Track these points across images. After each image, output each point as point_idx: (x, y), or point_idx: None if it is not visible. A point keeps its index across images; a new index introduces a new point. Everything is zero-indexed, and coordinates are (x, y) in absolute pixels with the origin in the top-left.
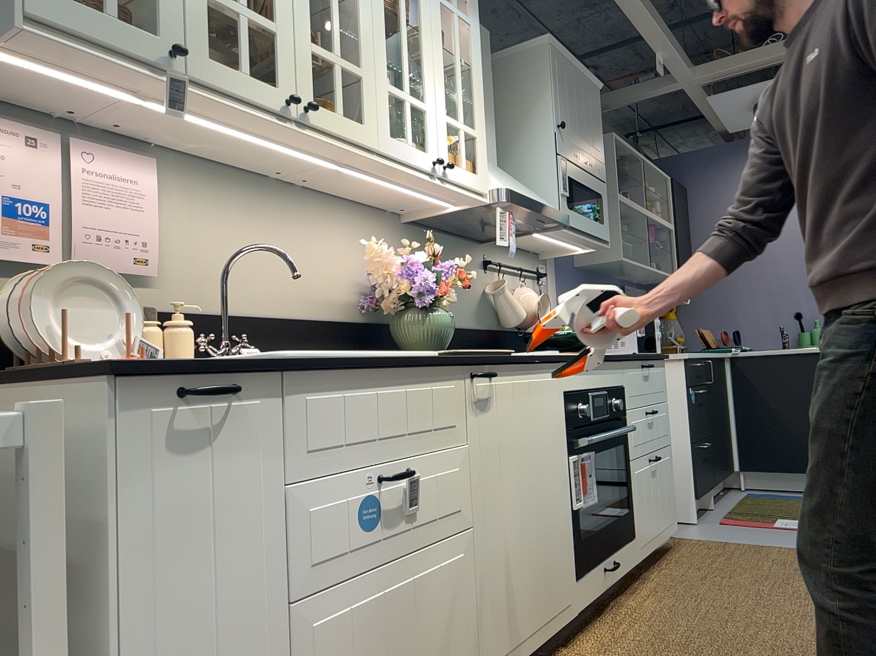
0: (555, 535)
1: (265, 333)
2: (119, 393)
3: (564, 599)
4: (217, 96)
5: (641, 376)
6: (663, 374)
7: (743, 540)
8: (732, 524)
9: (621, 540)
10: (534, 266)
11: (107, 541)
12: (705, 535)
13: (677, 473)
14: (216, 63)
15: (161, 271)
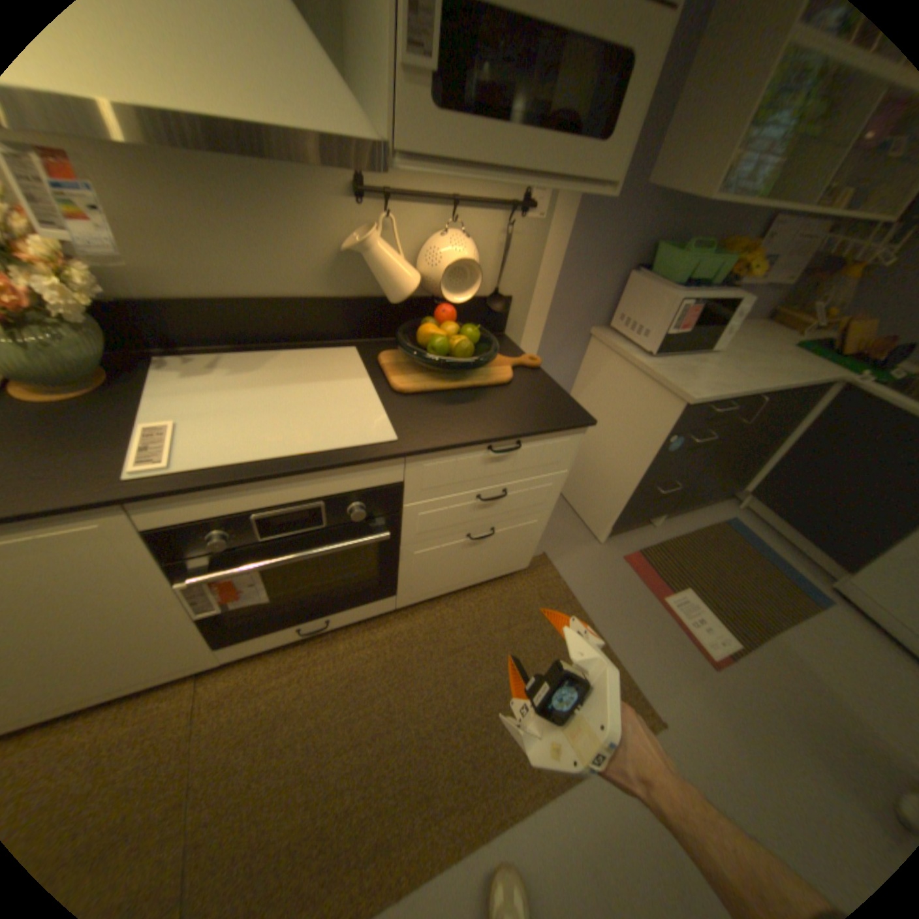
0: (136, 642)
1: None
2: None
3: (175, 667)
4: None
5: (475, 460)
6: (563, 444)
7: (594, 605)
8: (631, 567)
9: (348, 605)
10: (513, 186)
11: None
12: (577, 571)
13: (609, 498)
14: None
15: None
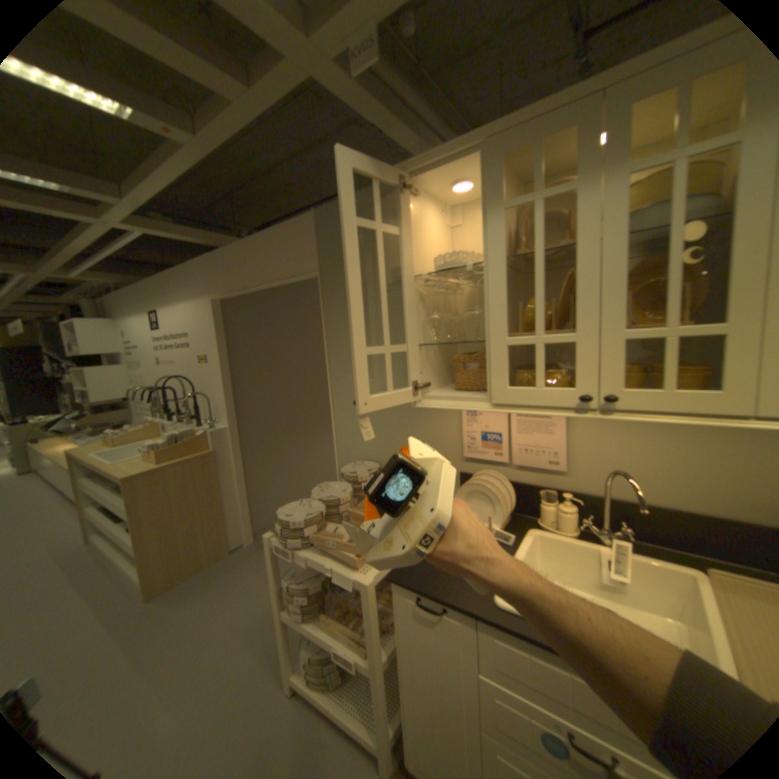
0: None
1: (676, 523)
2: (397, 589)
3: None
4: (518, 408)
5: None
6: None
7: None
8: None
9: None
10: None
11: (397, 637)
12: None
13: None
14: (516, 387)
15: (573, 467)
